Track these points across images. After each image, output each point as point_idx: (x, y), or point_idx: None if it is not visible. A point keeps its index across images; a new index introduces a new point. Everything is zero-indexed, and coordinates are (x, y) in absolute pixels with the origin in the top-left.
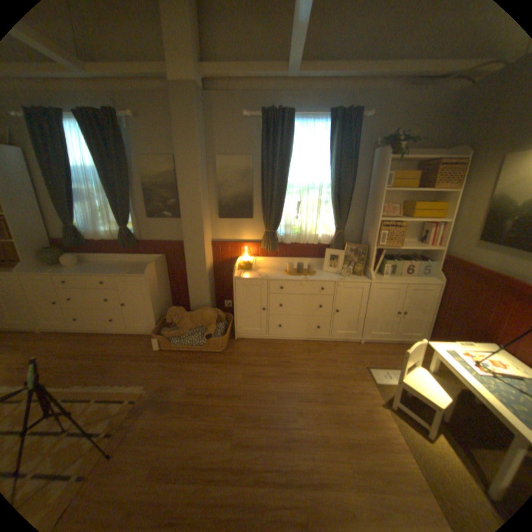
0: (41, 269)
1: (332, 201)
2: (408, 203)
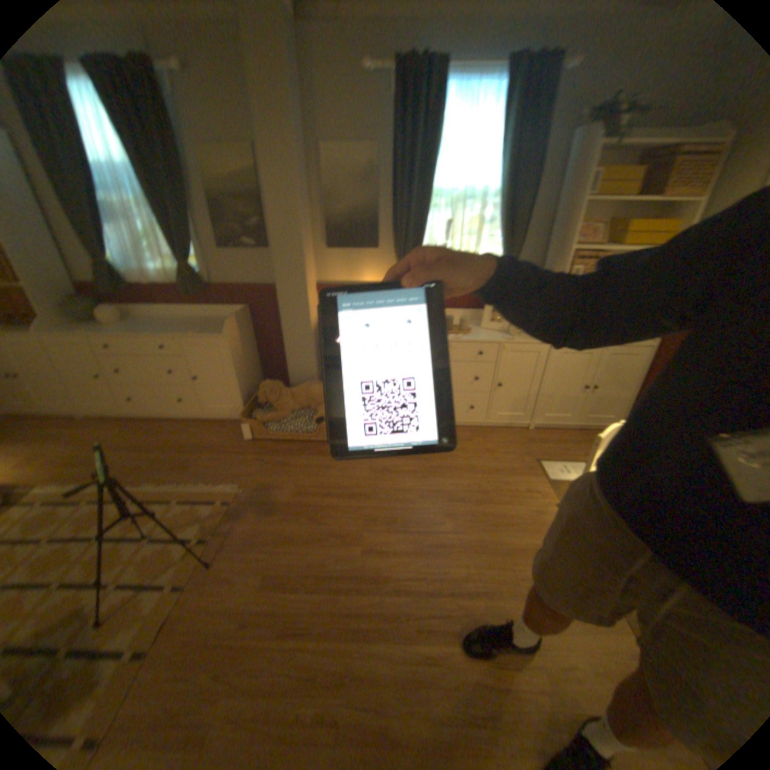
0: (71, 326)
1: (501, 219)
2: (618, 221)
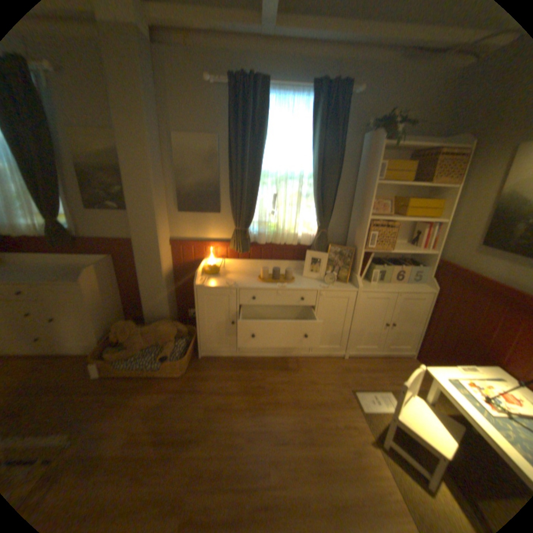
0: None
1: (314, 195)
2: (400, 199)
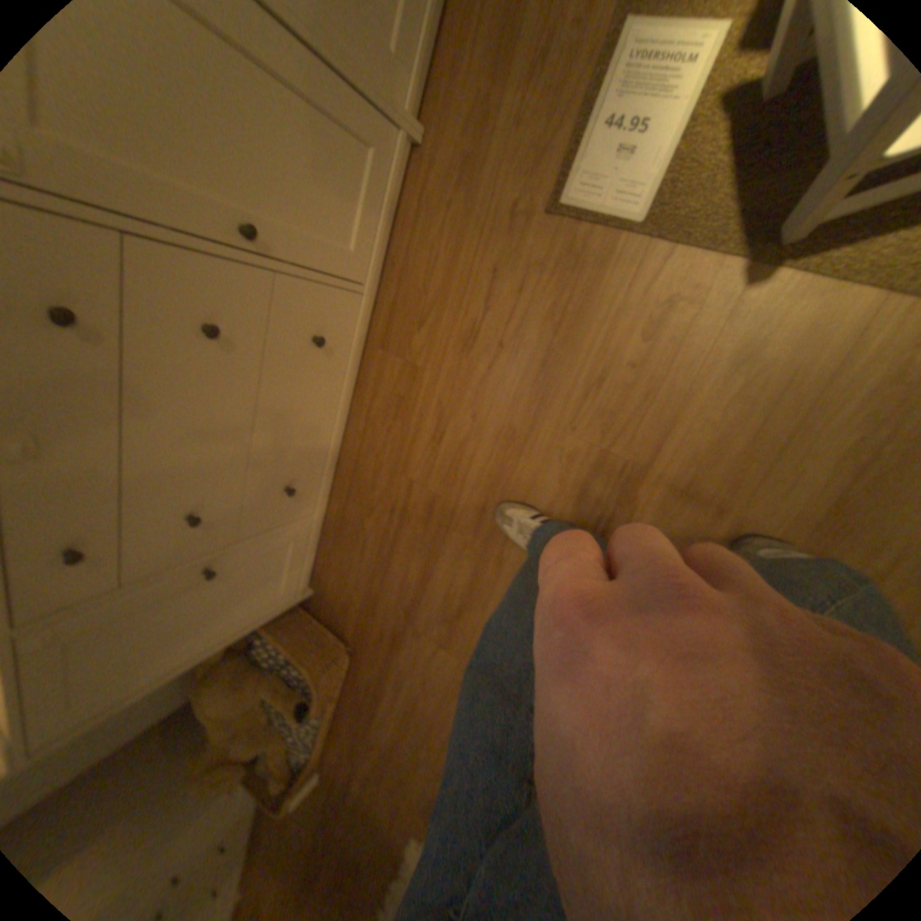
0: None
1: None
2: None
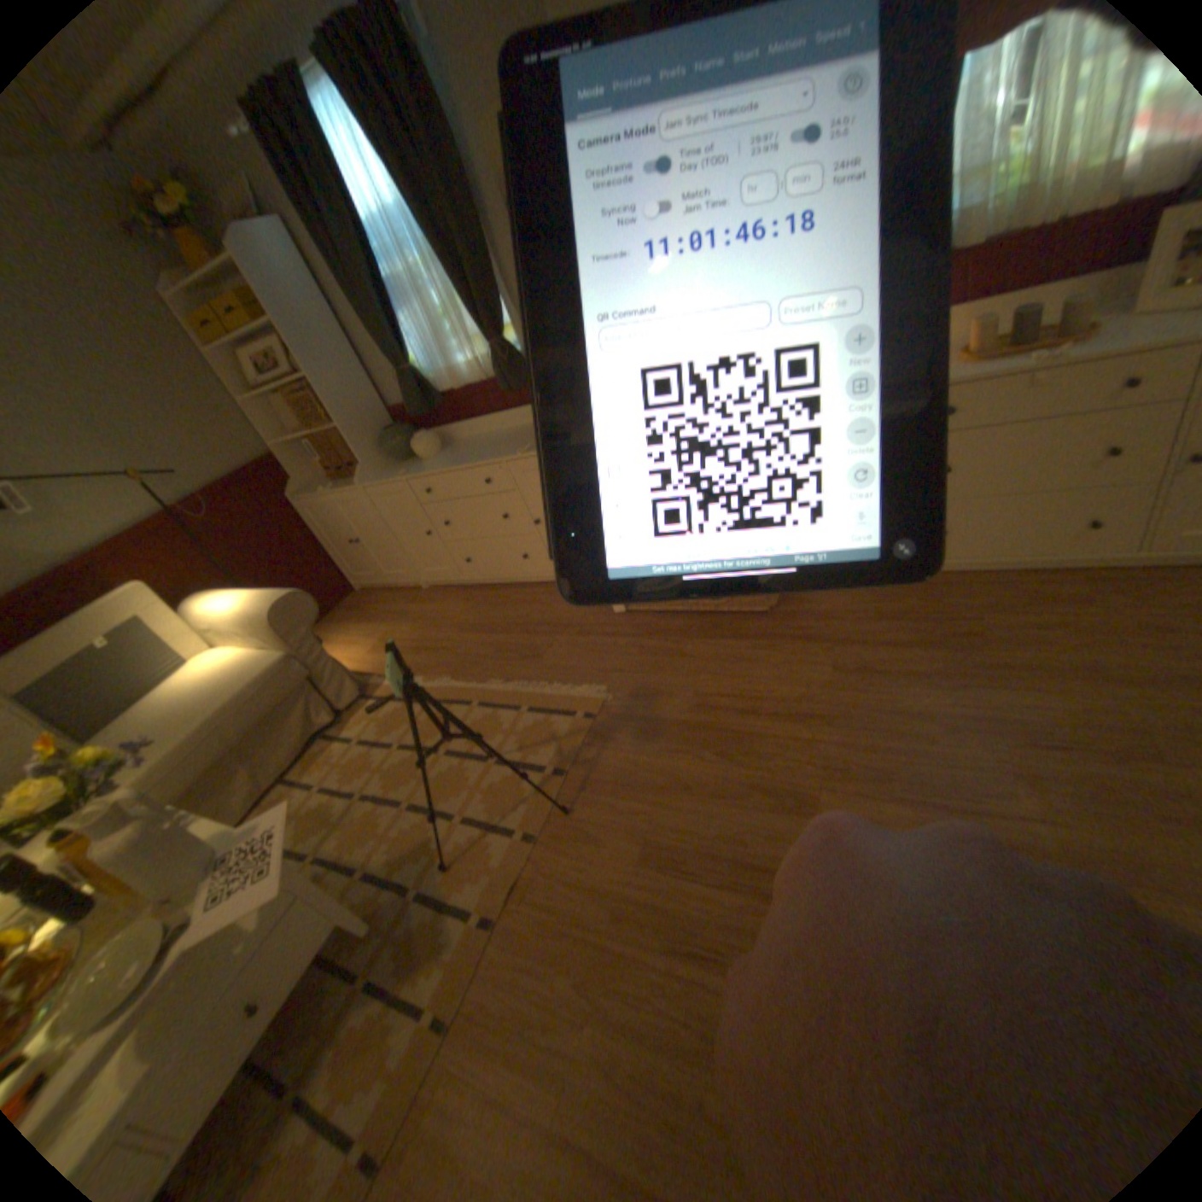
0: (391, 467)
1: None
2: None
